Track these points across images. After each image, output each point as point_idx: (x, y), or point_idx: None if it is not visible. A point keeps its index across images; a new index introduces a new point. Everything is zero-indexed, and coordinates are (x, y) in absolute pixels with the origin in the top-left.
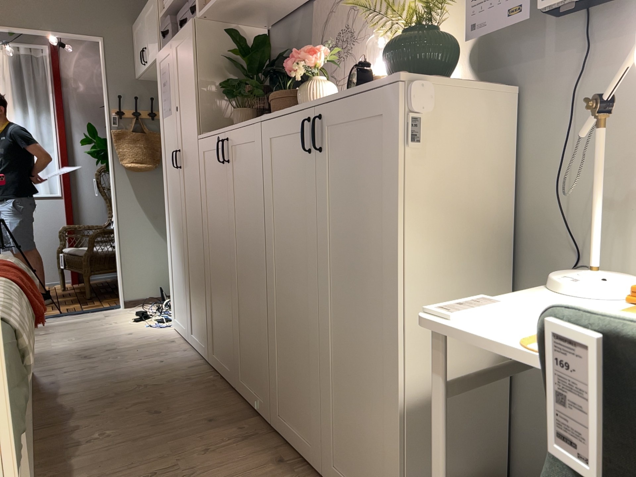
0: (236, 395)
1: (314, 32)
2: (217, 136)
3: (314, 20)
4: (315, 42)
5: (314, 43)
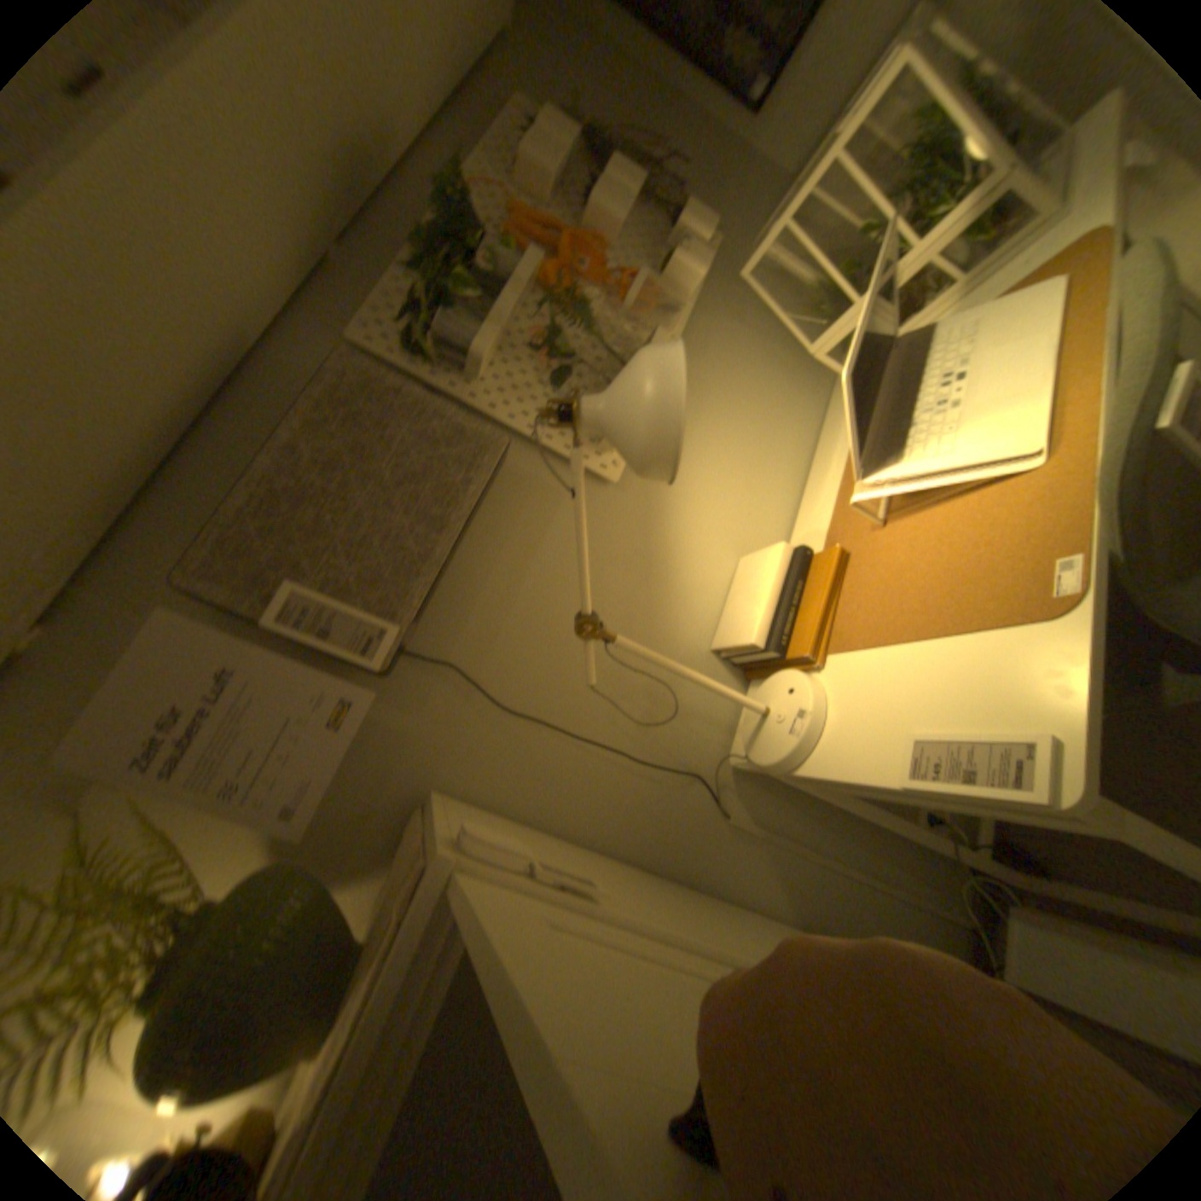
0: None
1: None
2: None
3: None
4: None
5: None
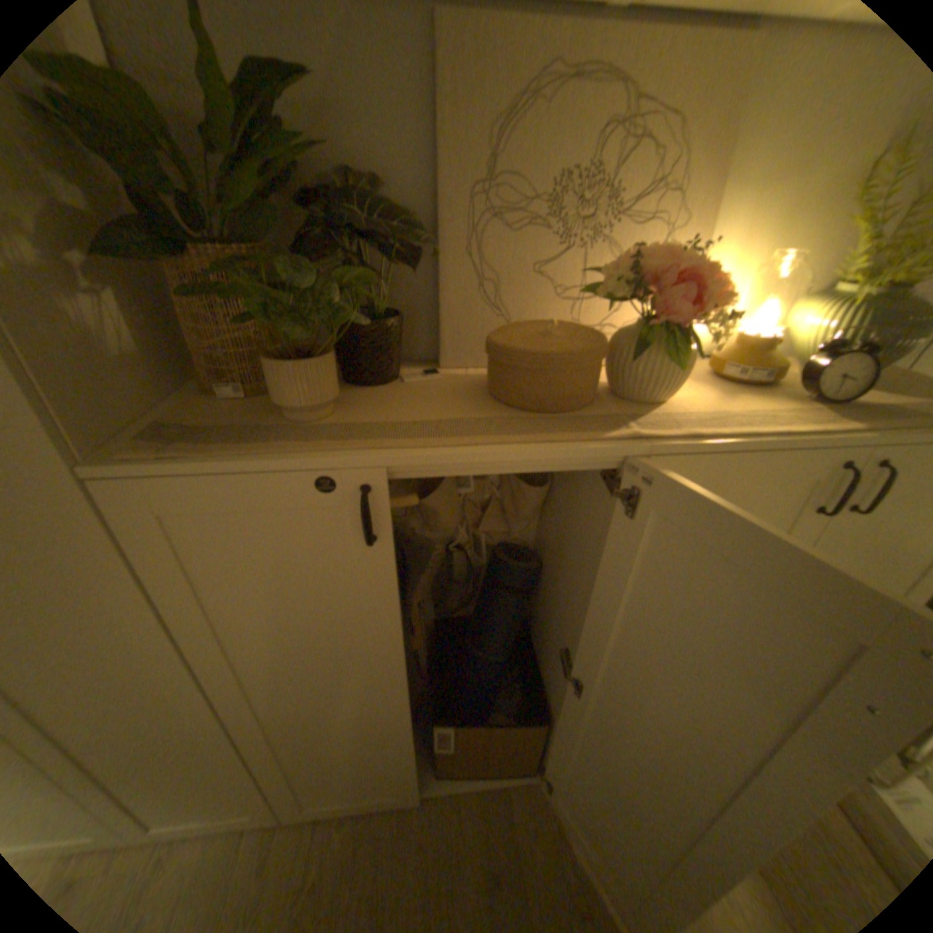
0: (427, 807)
1: (447, 120)
2: (318, 473)
3: (447, 82)
4: (460, 158)
5: (445, 156)
